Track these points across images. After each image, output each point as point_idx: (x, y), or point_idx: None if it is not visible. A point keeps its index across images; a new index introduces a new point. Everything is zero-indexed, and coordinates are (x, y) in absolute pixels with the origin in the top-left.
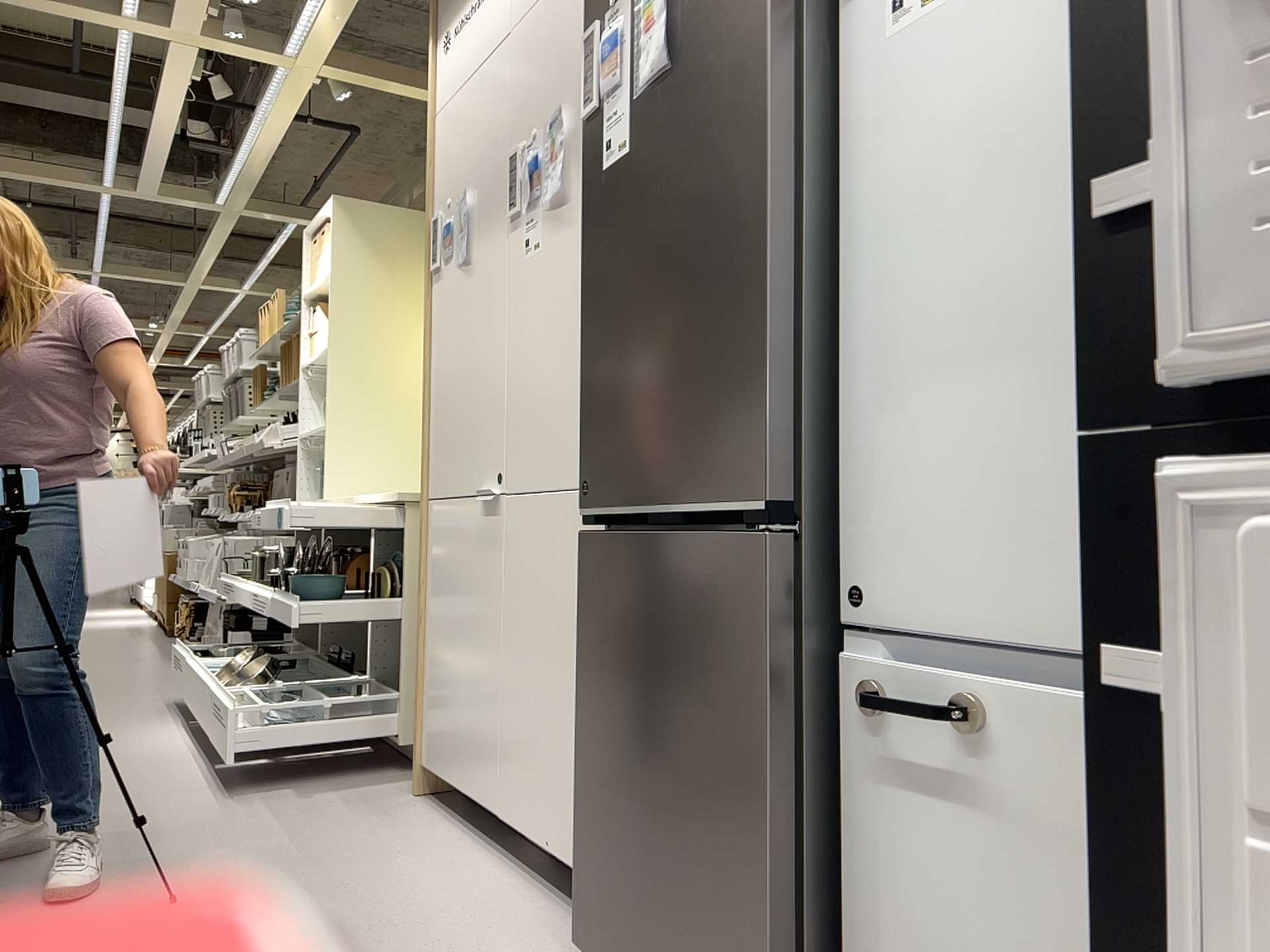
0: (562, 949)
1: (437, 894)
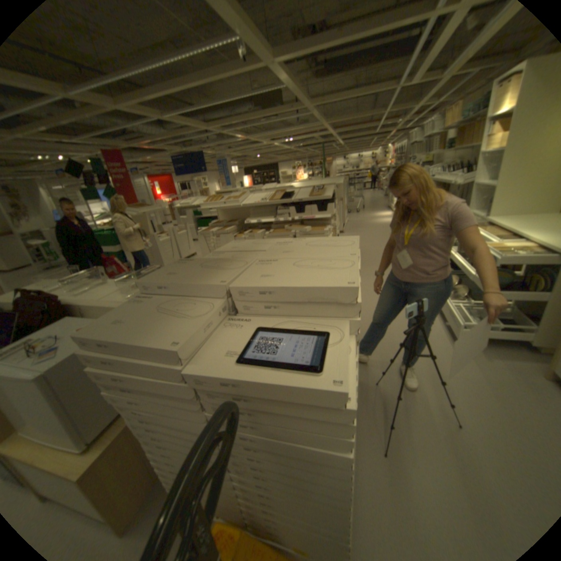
0: None
1: None
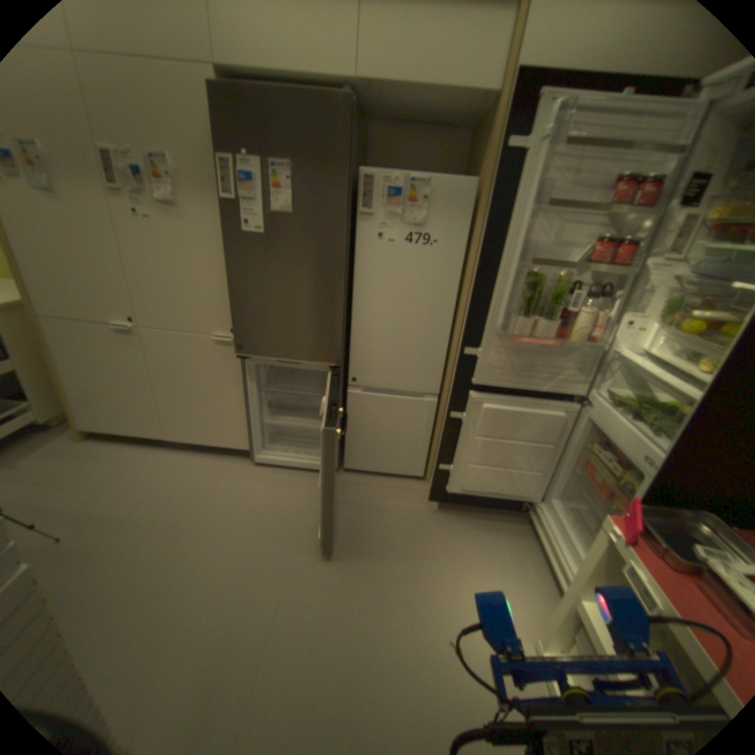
0: (236, 469)
1: (168, 475)
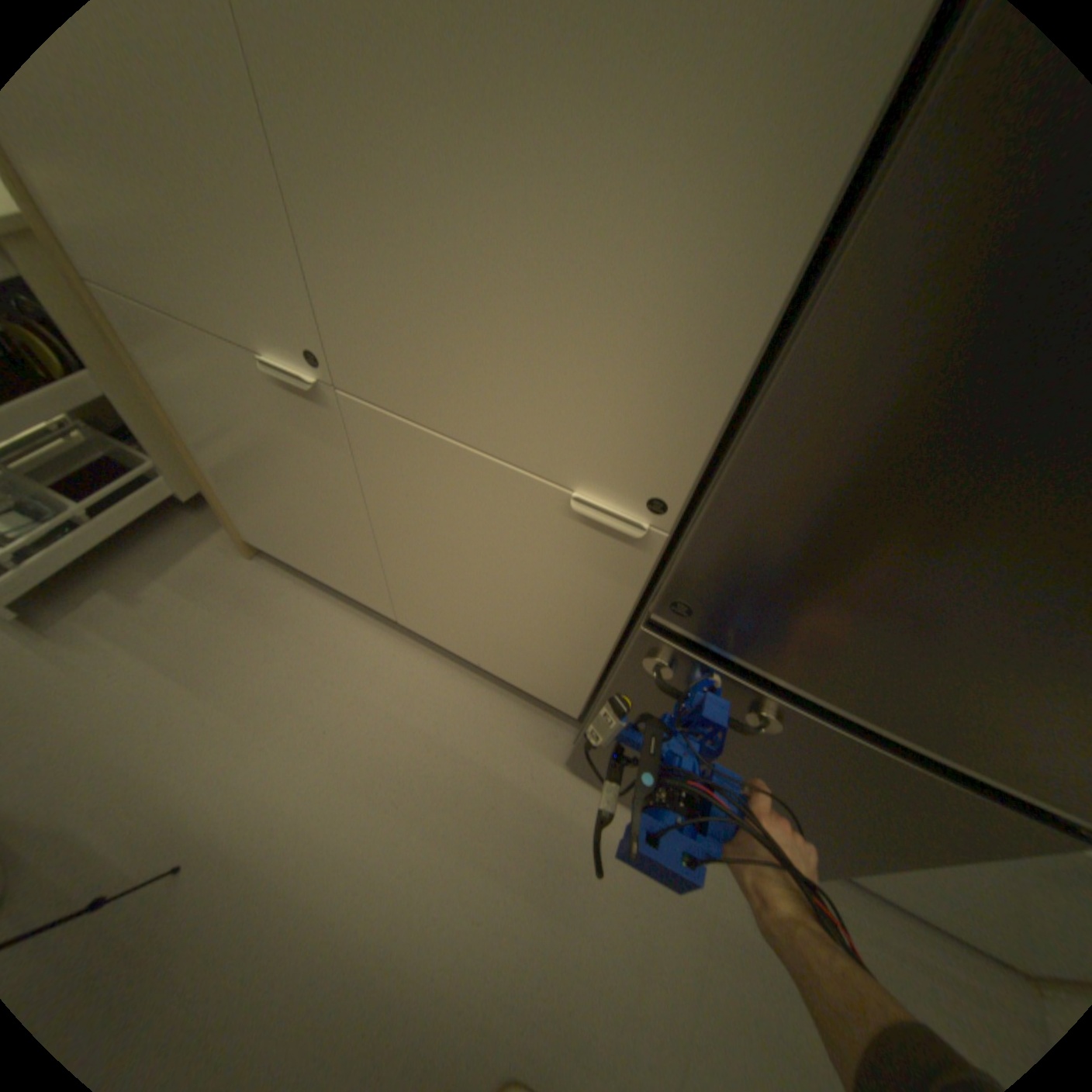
0: (537, 746)
1: (397, 717)
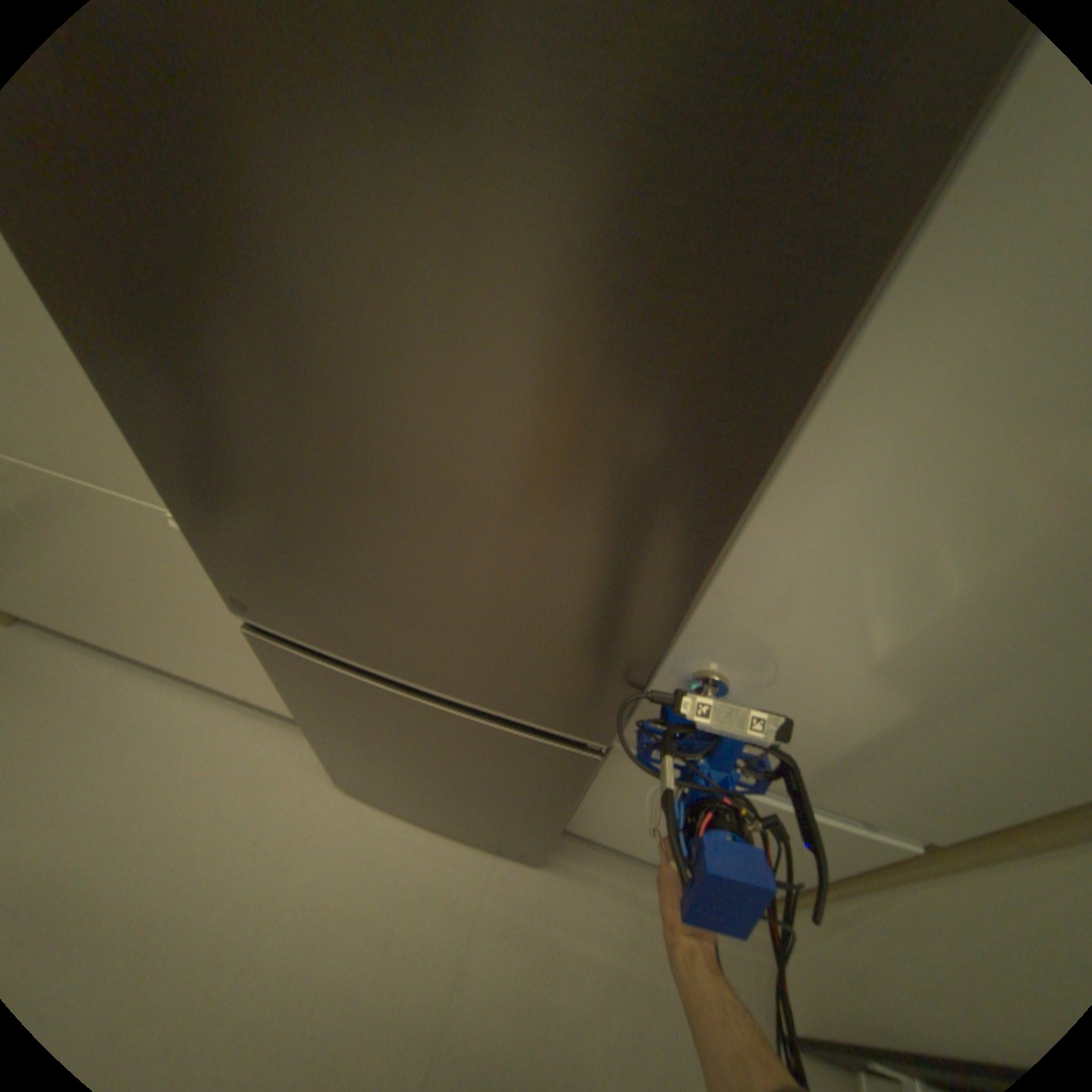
0: (312, 772)
1: (158, 766)
